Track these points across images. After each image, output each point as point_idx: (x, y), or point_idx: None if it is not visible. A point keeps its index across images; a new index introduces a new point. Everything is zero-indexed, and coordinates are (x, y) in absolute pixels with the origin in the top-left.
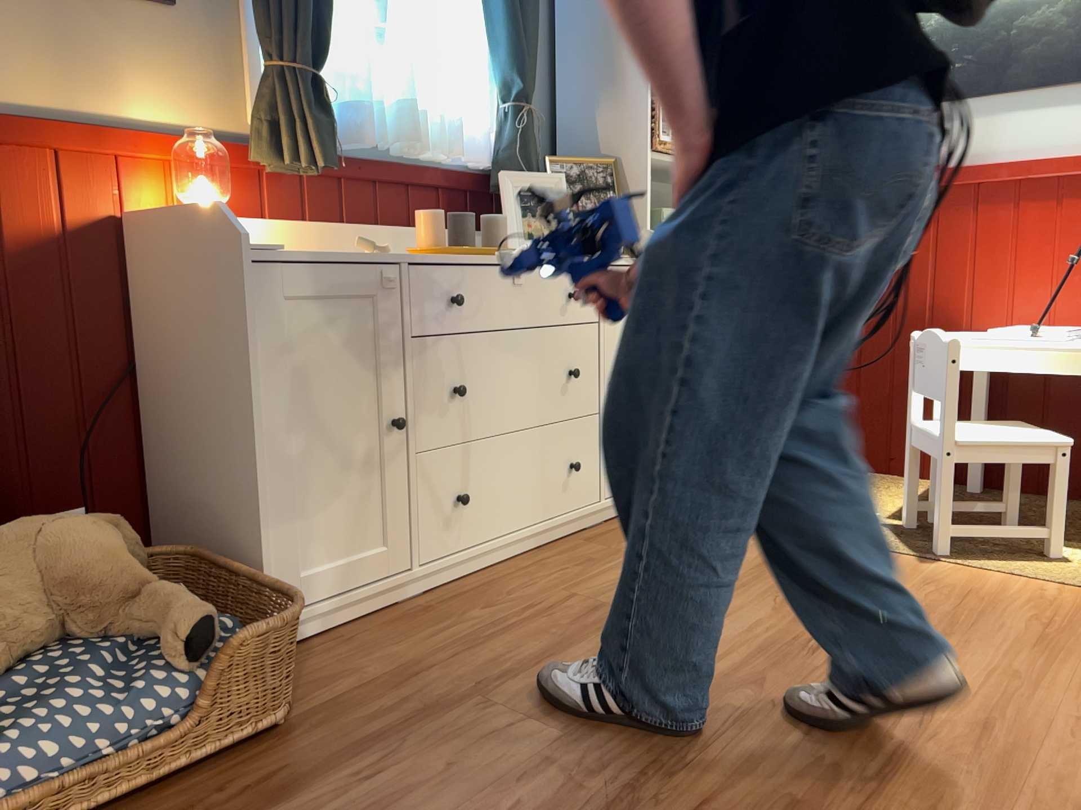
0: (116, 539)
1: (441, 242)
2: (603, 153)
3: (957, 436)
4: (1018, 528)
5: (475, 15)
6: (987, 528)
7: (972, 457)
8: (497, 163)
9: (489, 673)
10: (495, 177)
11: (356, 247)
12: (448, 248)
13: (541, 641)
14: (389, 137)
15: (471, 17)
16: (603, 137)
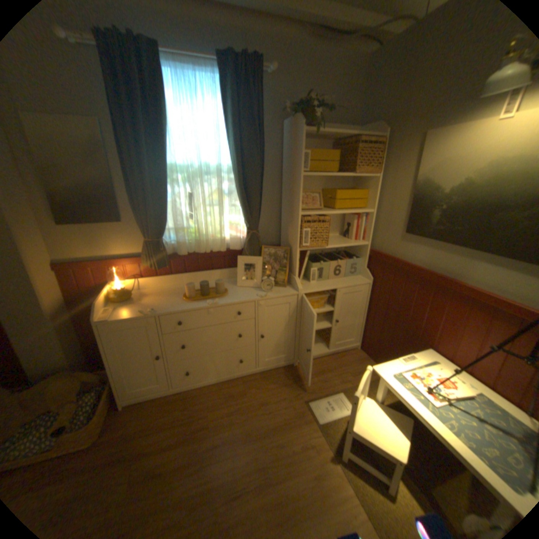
0: (69, 387)
1: (191, 294)
2: (288, 242)
3: (358, 428)
4: (377, 475)
5: (234, 198)
6: (364, 467)
7: (360, 440)
8: (244, 248)
9: (146, 450)
10: (243, 252)
11: (141, 311)
12: (189, 300)
13: (172, 440)
14: (196, 247)
15: (234, 198)
16: (288, 236)
